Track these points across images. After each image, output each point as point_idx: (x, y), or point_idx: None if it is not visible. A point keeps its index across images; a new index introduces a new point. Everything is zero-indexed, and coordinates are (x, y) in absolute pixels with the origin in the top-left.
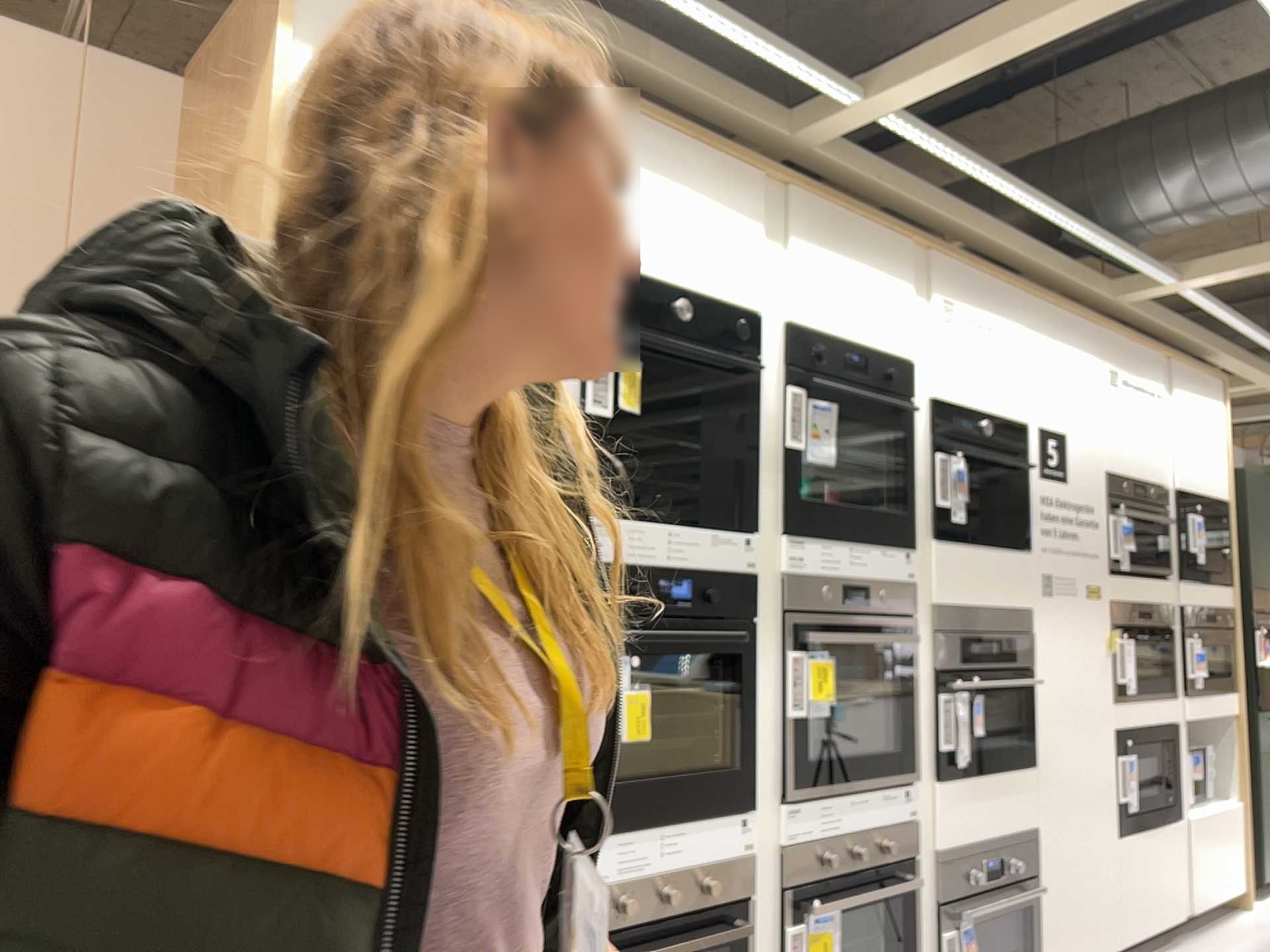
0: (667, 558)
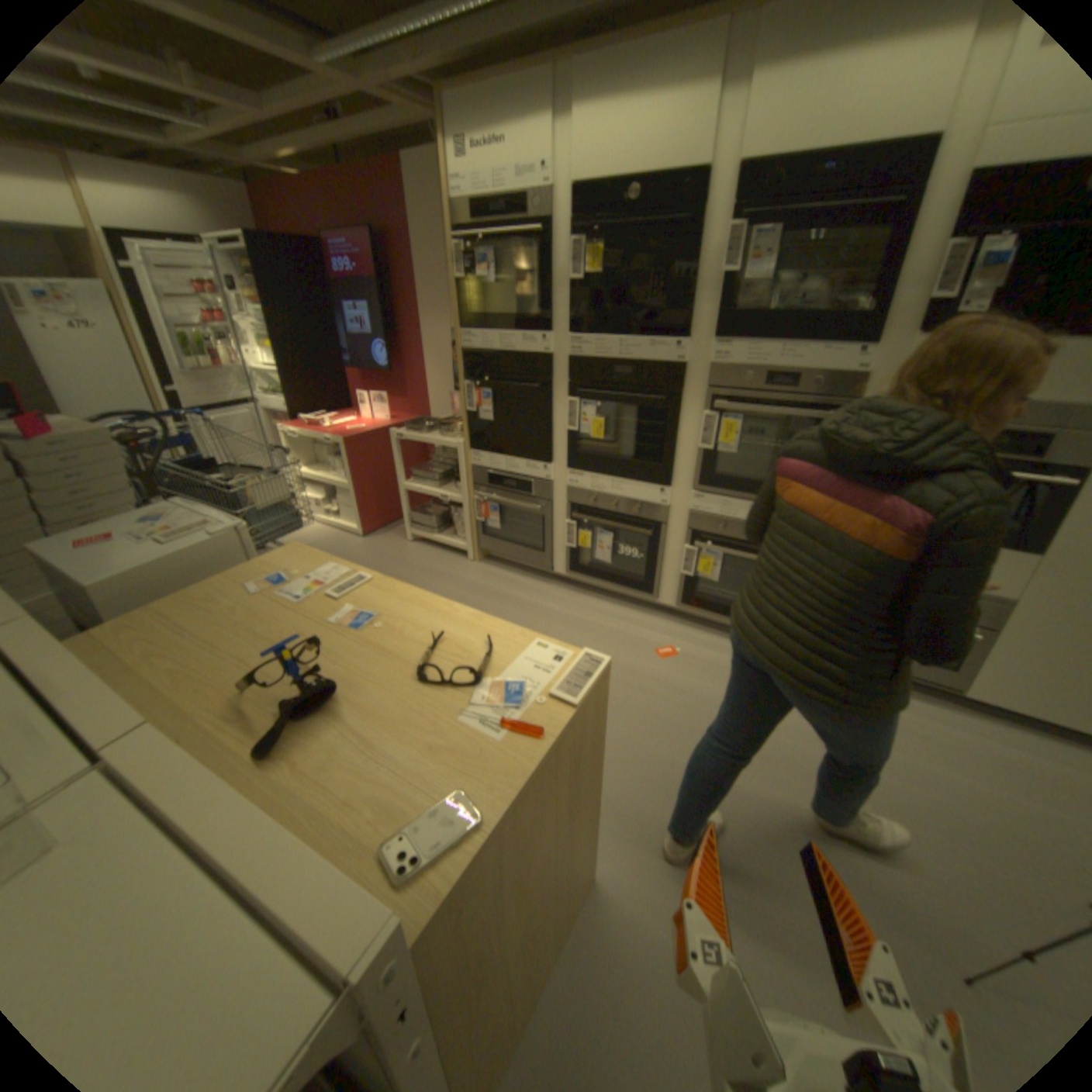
0: (618, 358)
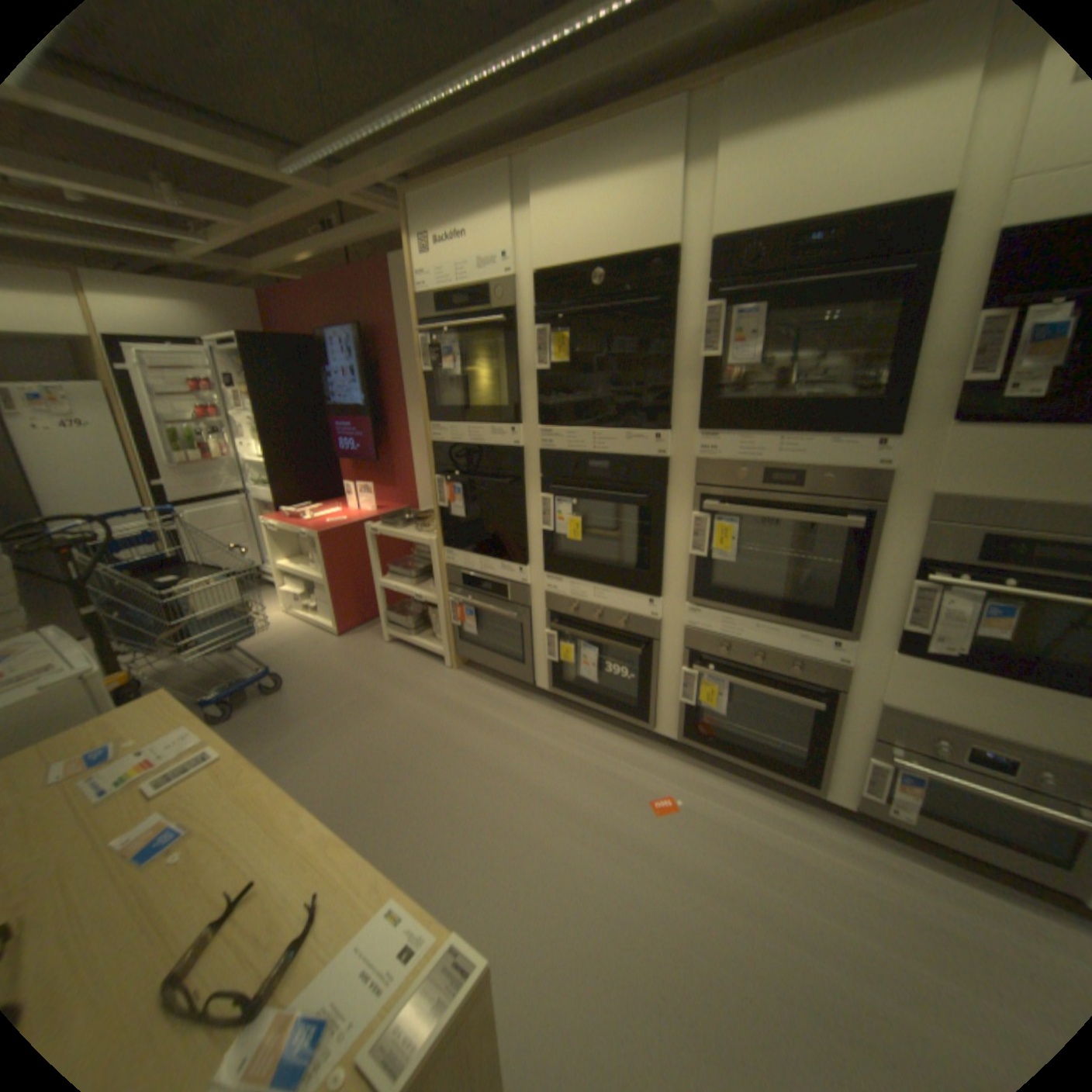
0: (593, 451)
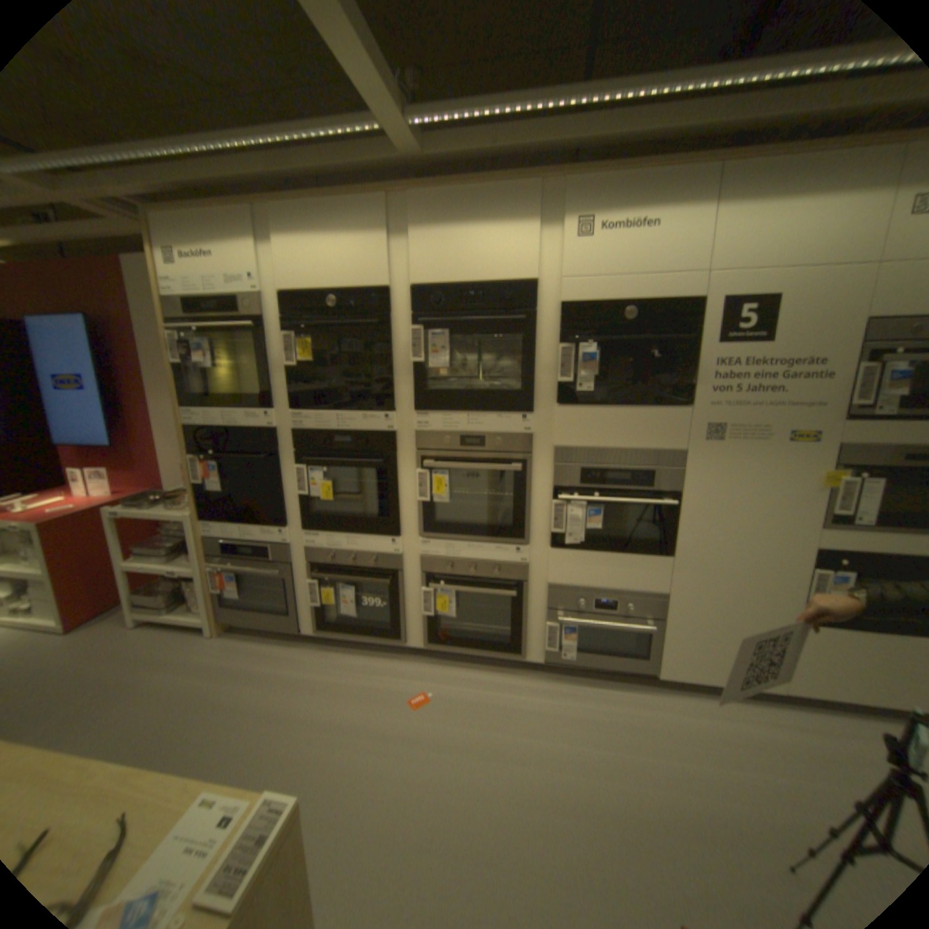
0: (338, 429)
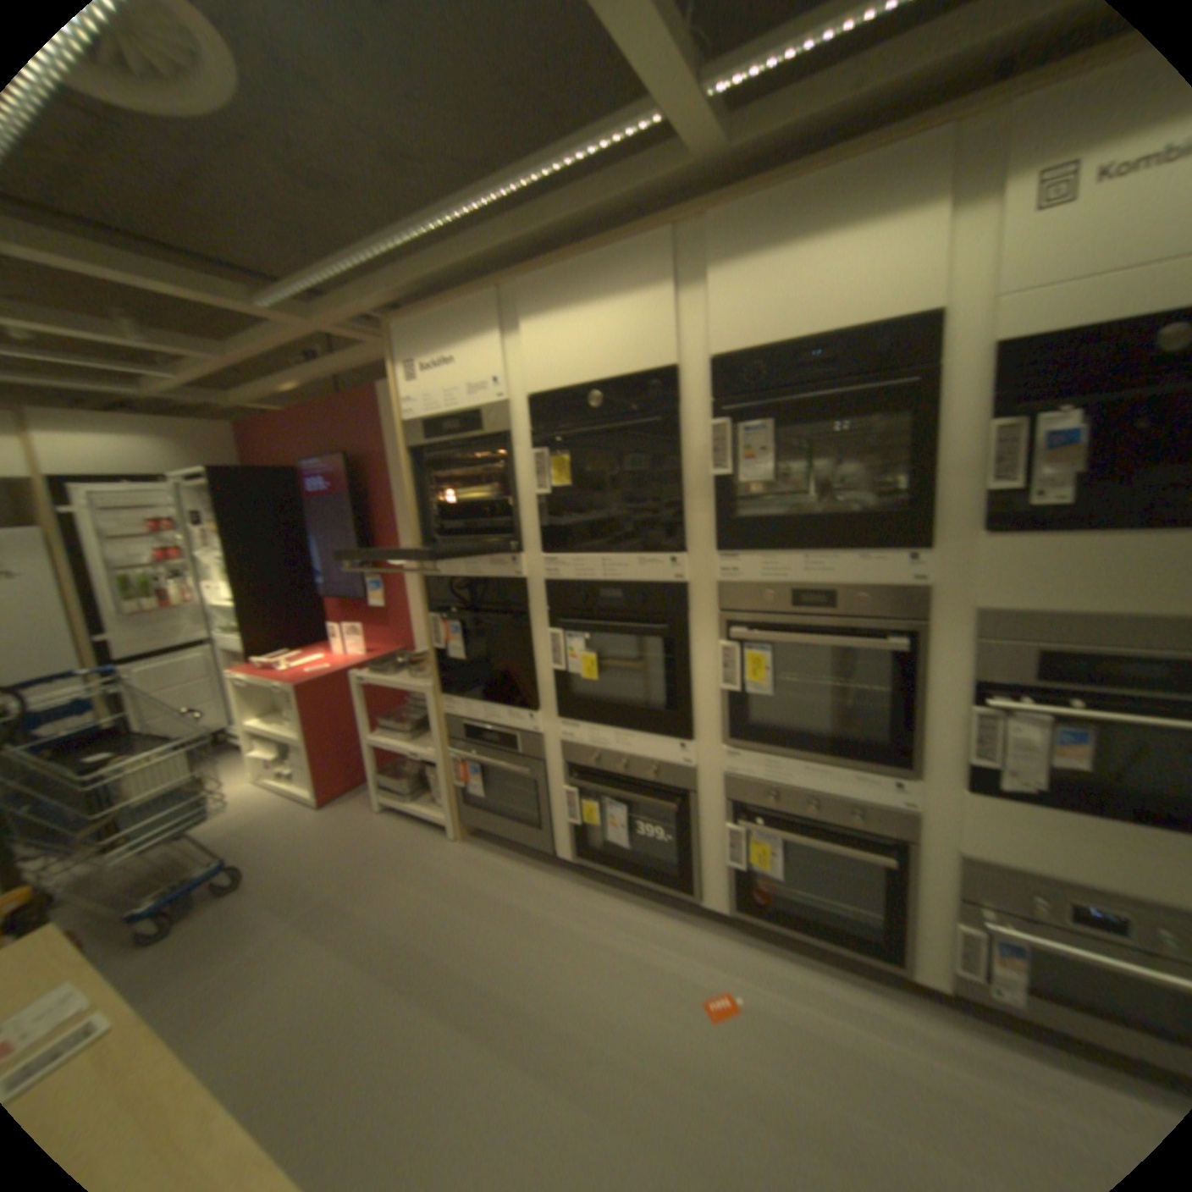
0: (605, 579)
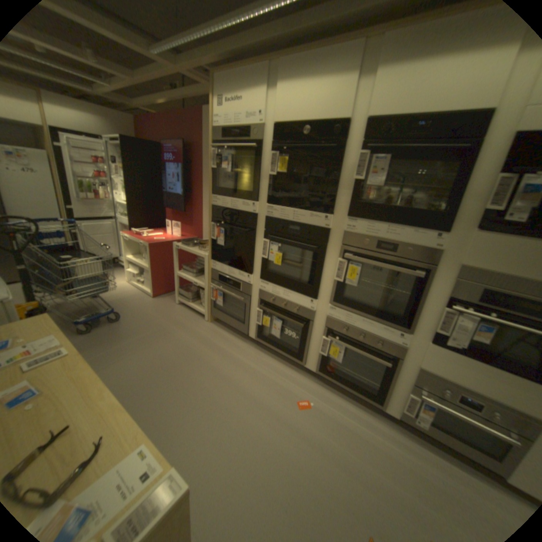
0: (292, 220)
